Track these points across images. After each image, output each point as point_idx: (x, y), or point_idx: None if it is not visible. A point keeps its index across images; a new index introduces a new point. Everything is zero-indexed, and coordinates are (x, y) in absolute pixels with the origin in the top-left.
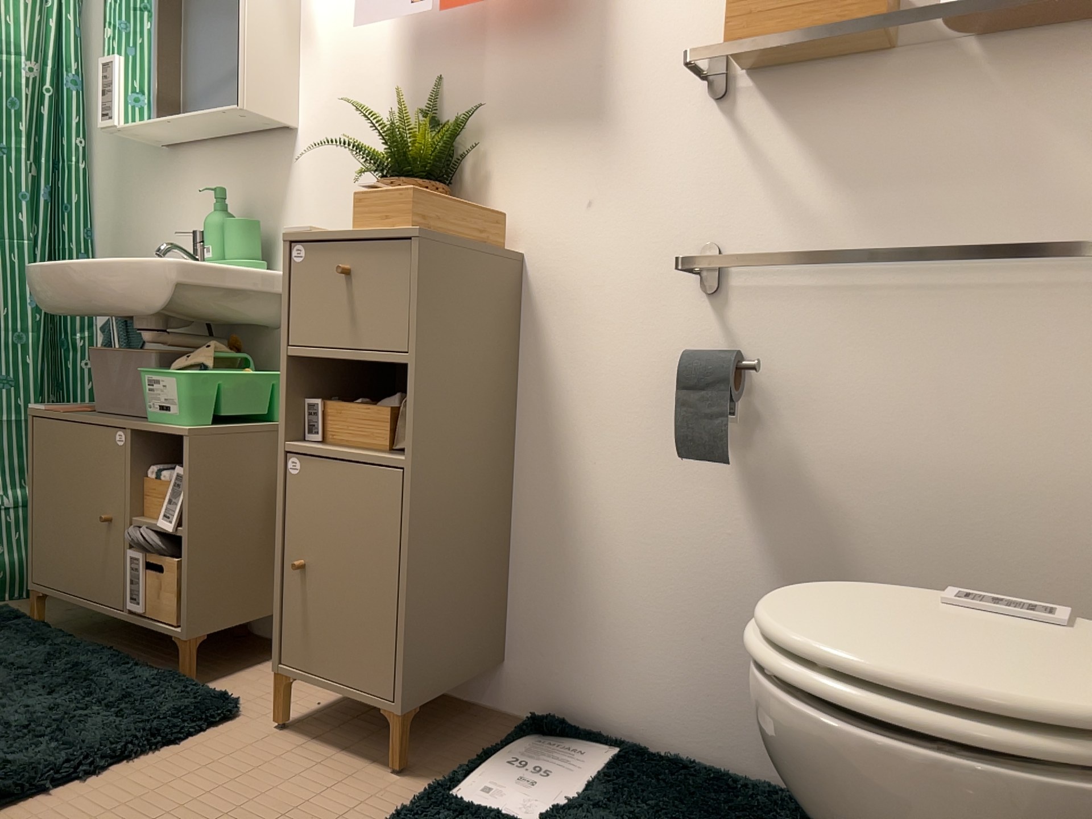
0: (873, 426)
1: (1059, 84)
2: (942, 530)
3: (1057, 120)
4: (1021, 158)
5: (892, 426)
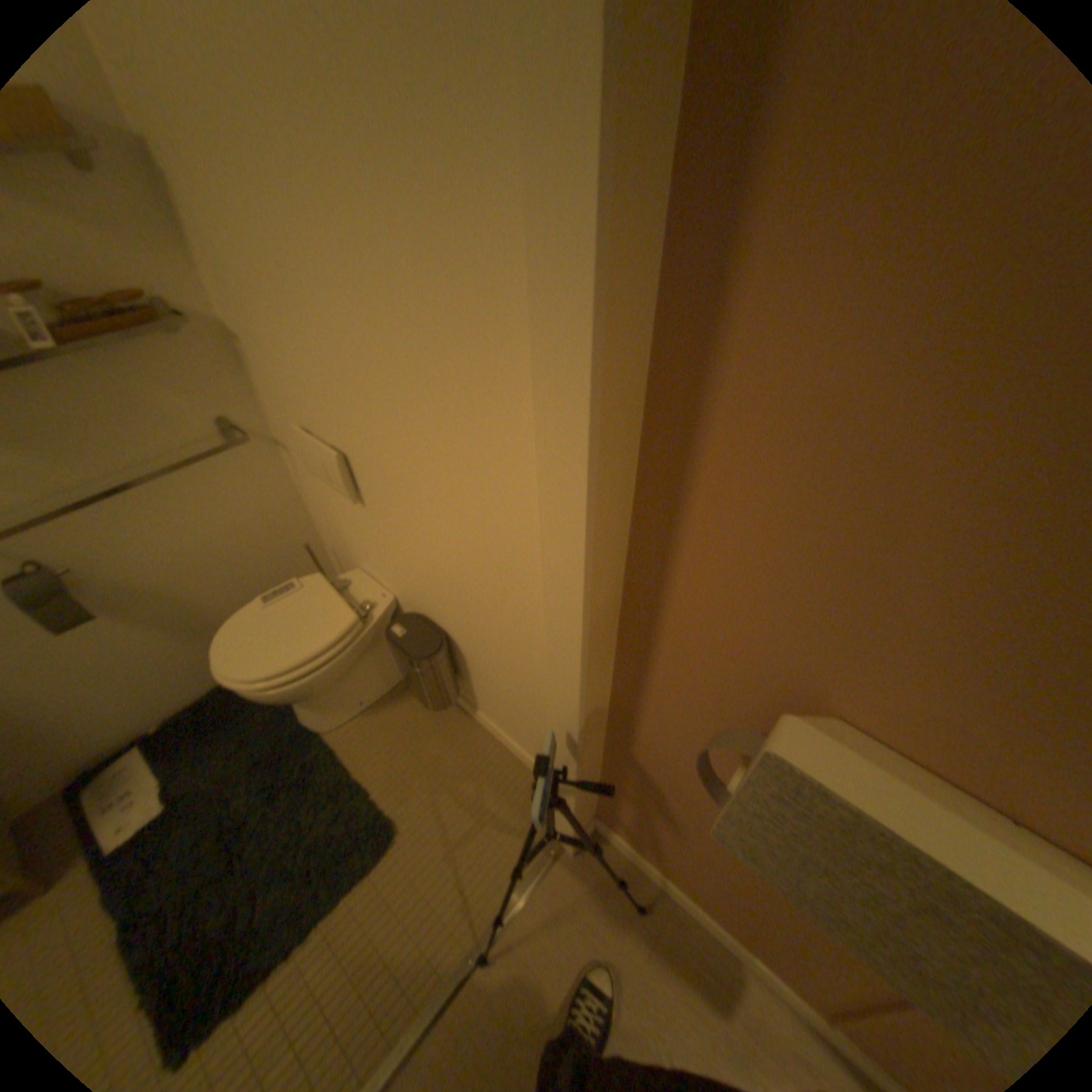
0: (146, 550)
1: (125, 362)
2: (209, 566)
3: (137, 381)
4: (131, 405)
5: (156, 545)
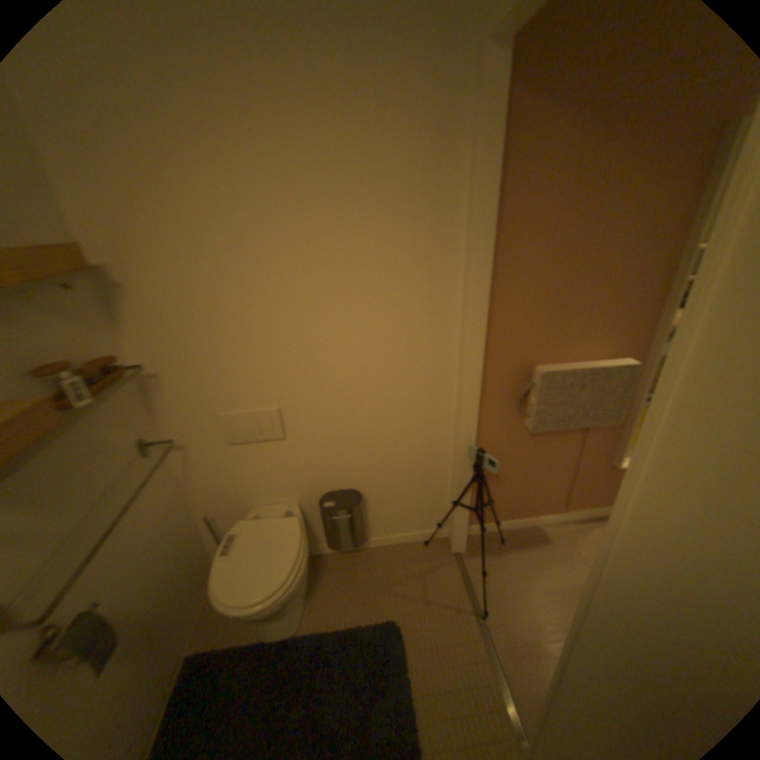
0: (114, 572)
1: (94, 411)
2: (147, 571)
3: (100, 424)
4: (99, 443)
5: (119, 564)
